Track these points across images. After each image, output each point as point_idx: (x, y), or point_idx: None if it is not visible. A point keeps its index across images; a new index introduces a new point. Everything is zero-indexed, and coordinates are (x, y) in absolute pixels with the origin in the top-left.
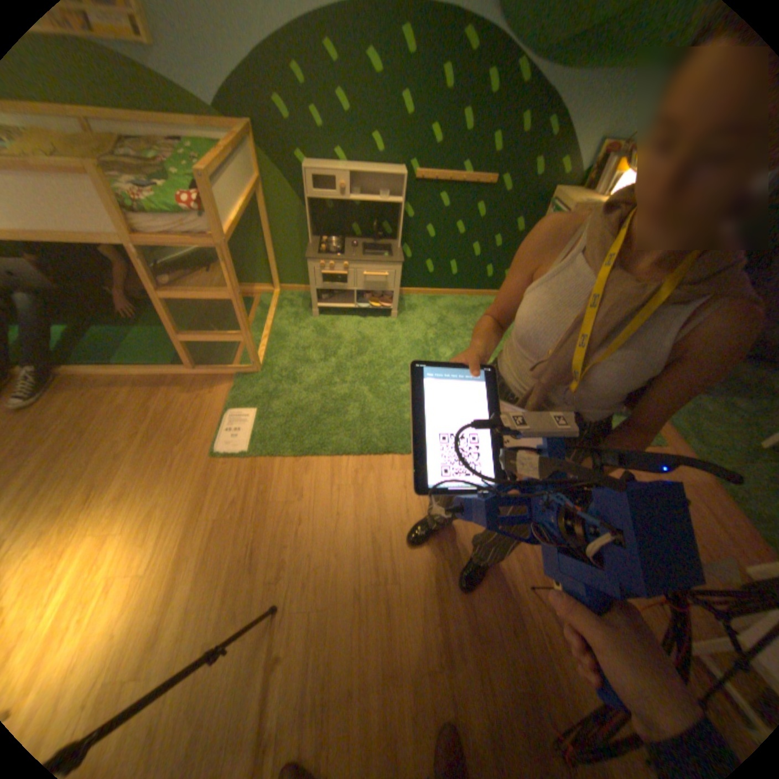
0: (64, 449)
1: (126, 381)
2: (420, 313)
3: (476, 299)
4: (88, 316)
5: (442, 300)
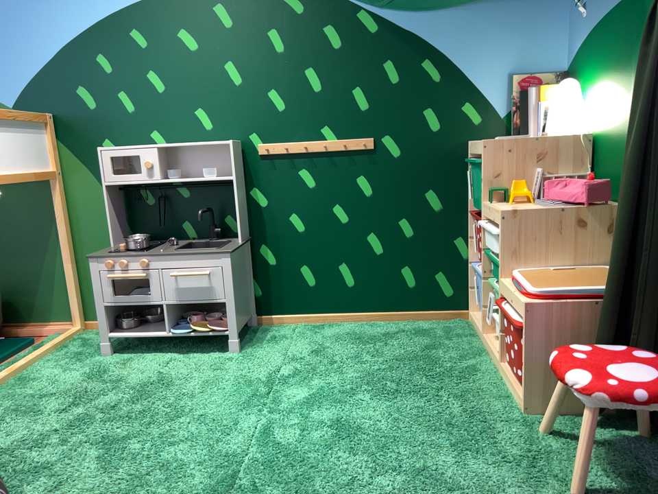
0: None
1: None
2: (288, 345)
3: (399, 324)
4: None
5: (336, 327)
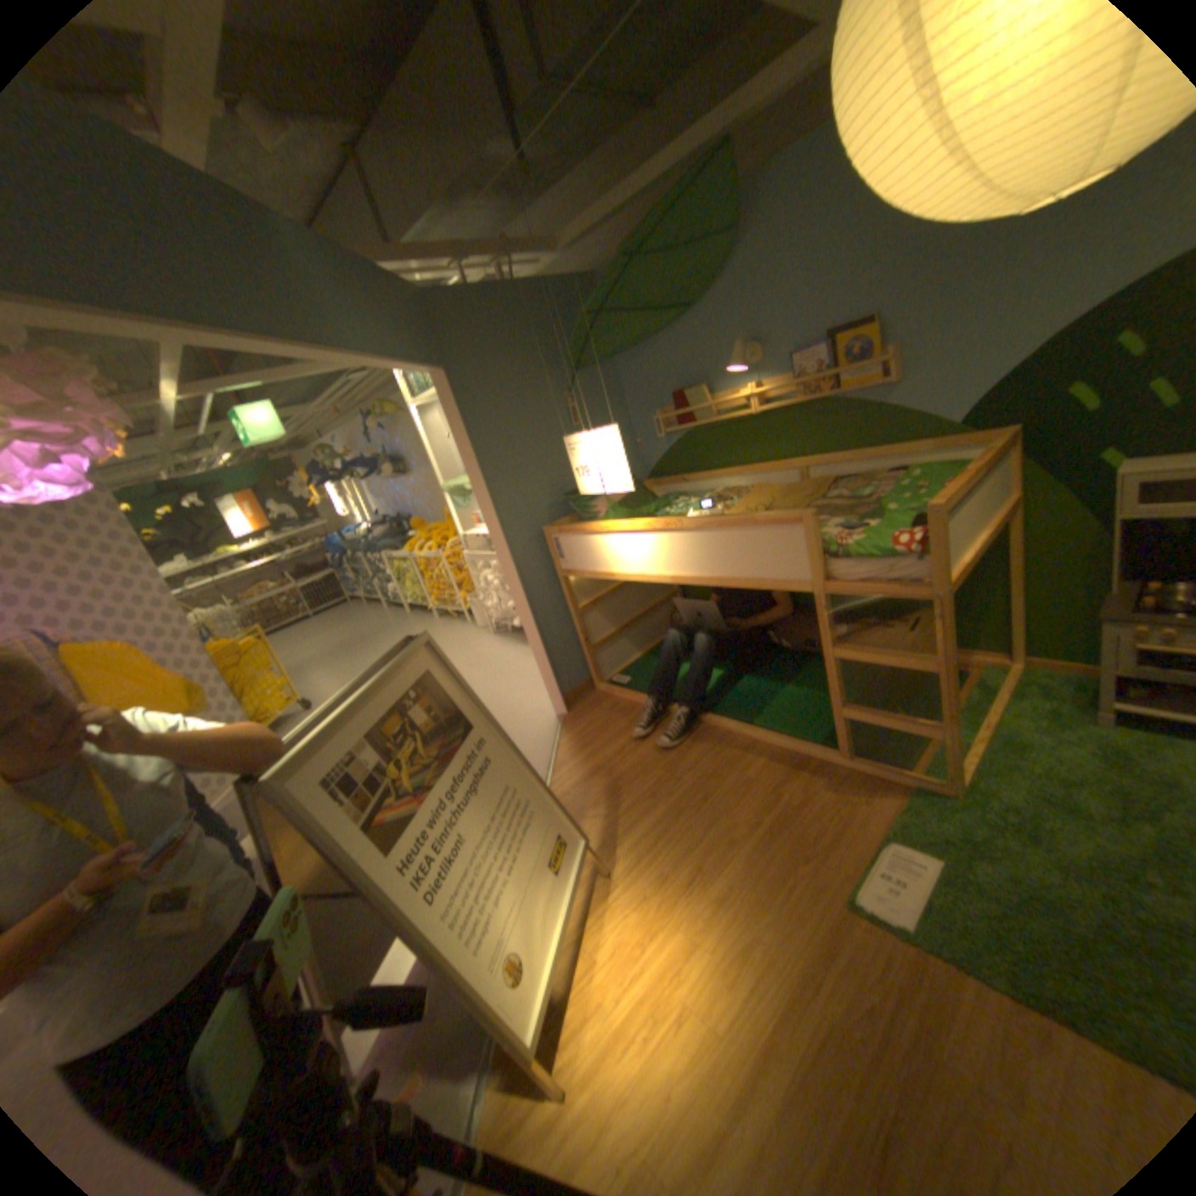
0: (686, 809)
1: (764, 750)
2: None
3: None
4: (744, 663)
5: None
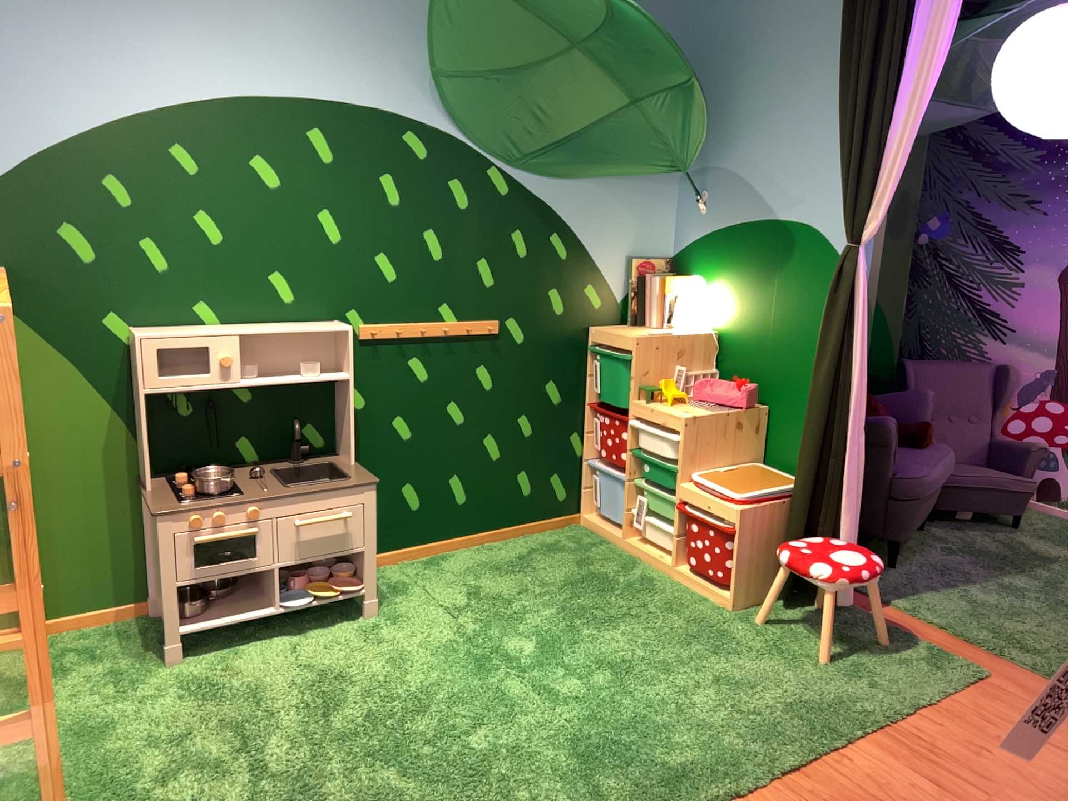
0: None
1: None
2: (424, 588)
3: (517, 540)
4: None
5: (452, 555)
